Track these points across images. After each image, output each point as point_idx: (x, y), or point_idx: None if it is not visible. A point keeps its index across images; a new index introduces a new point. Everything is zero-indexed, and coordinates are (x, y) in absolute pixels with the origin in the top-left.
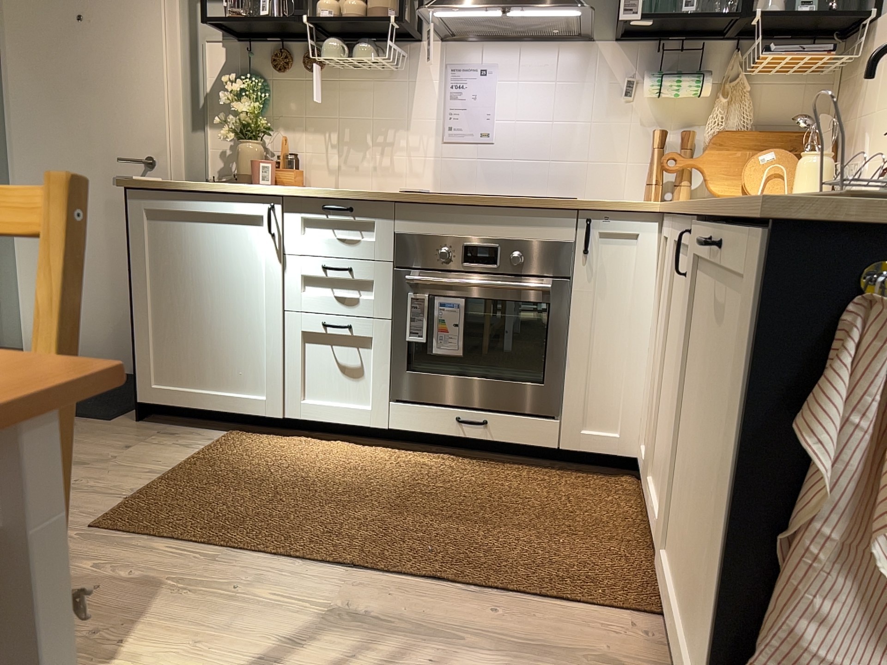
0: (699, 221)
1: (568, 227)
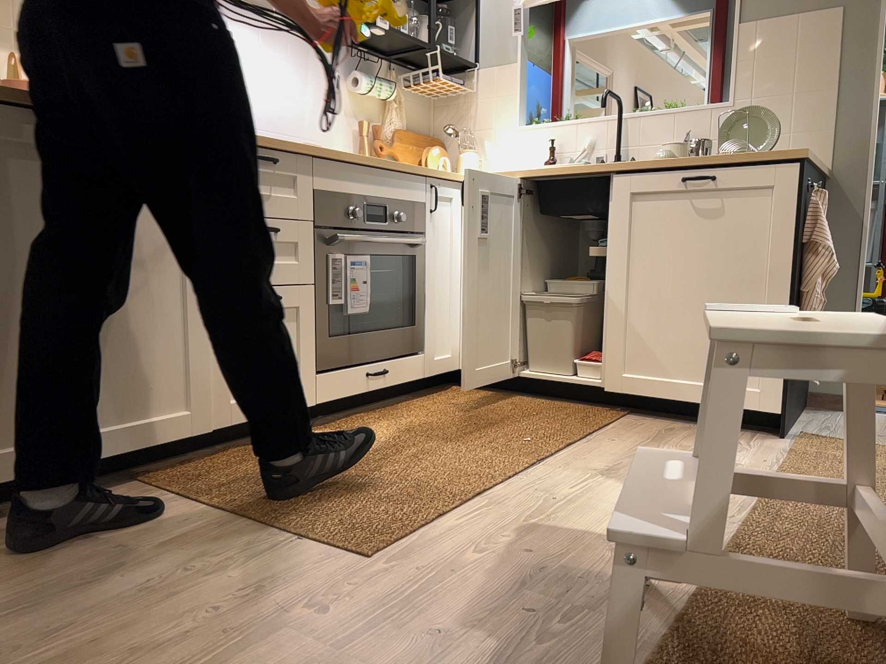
0: (618, 172)
1: (421, 189)
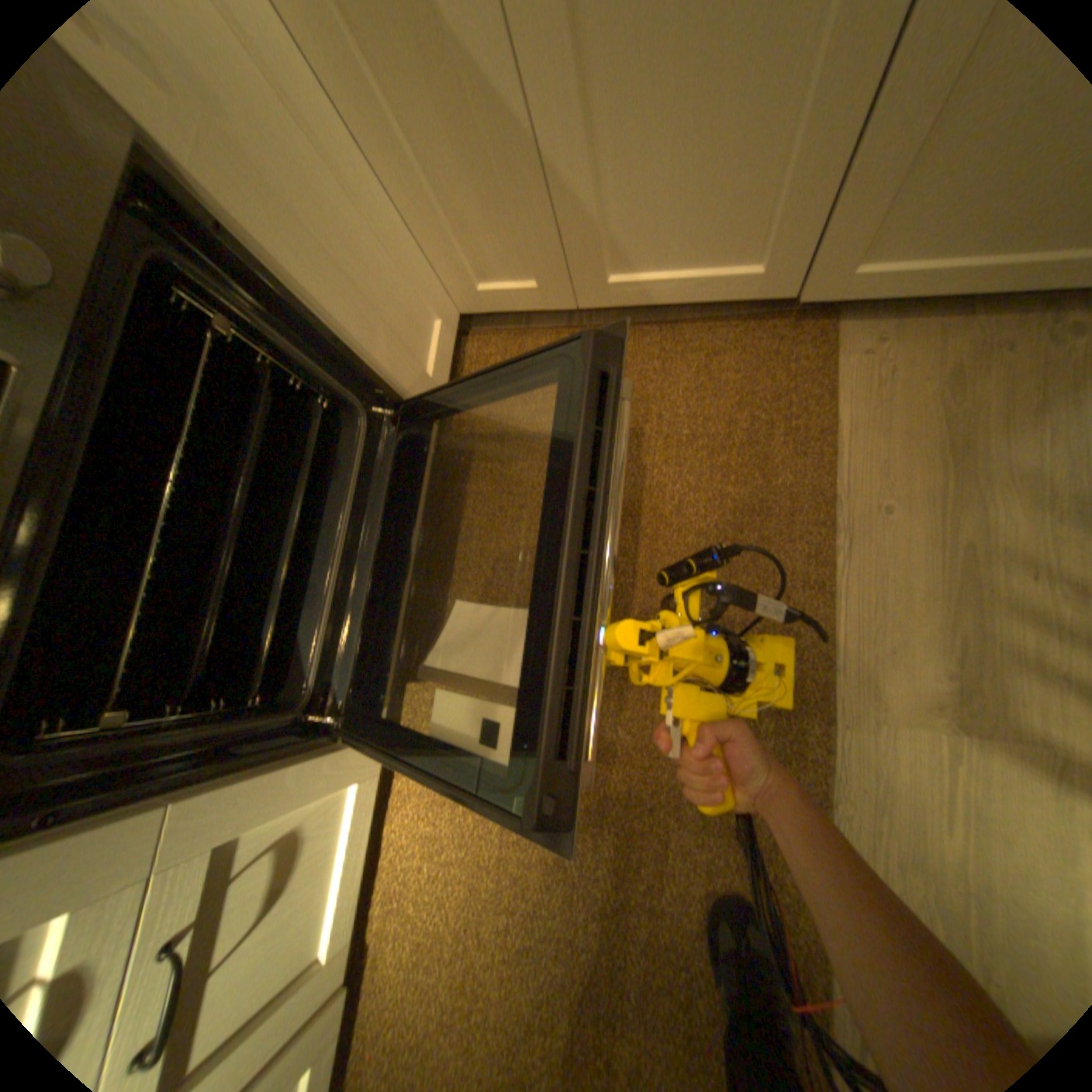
0: None
1: None
